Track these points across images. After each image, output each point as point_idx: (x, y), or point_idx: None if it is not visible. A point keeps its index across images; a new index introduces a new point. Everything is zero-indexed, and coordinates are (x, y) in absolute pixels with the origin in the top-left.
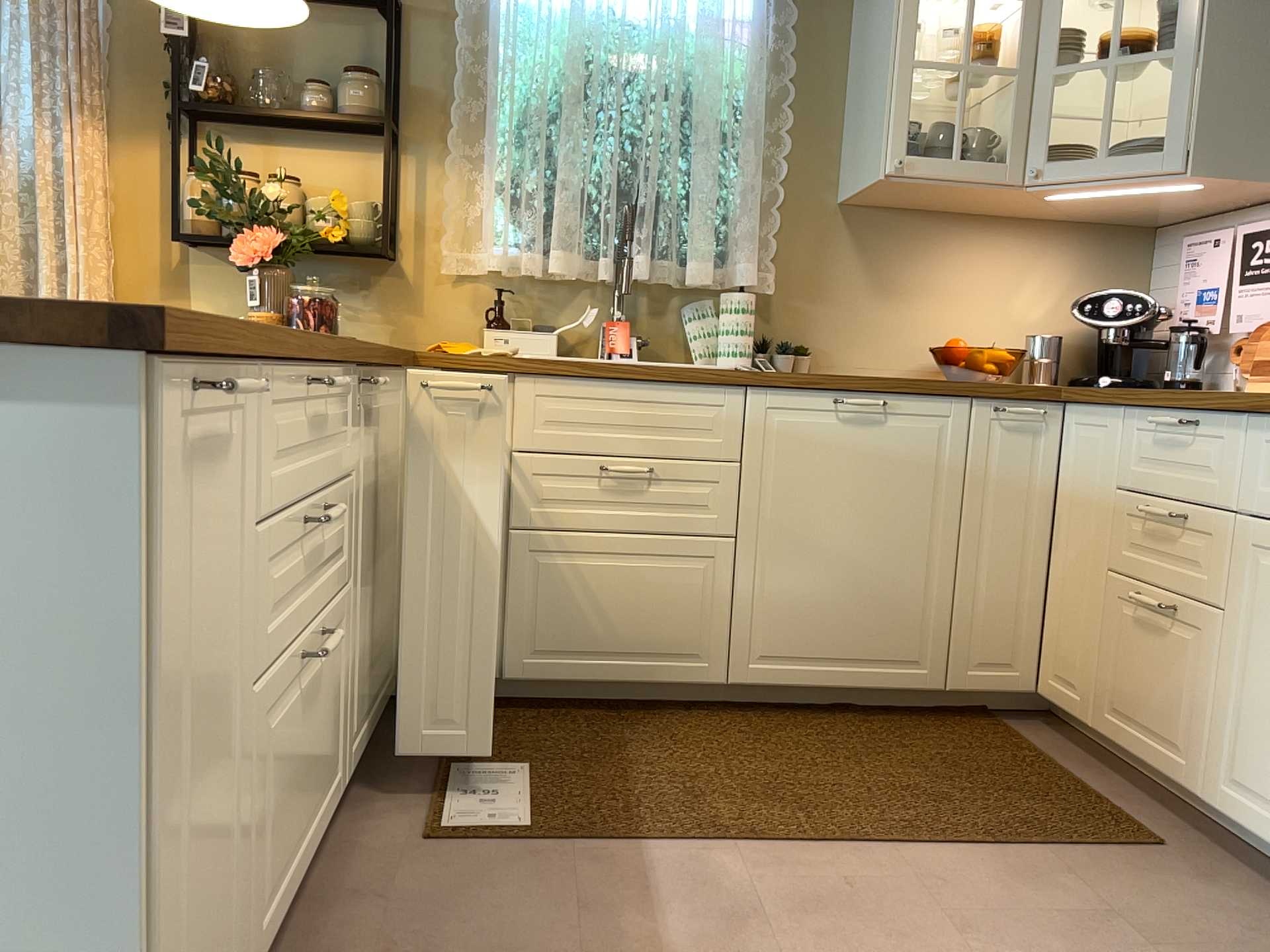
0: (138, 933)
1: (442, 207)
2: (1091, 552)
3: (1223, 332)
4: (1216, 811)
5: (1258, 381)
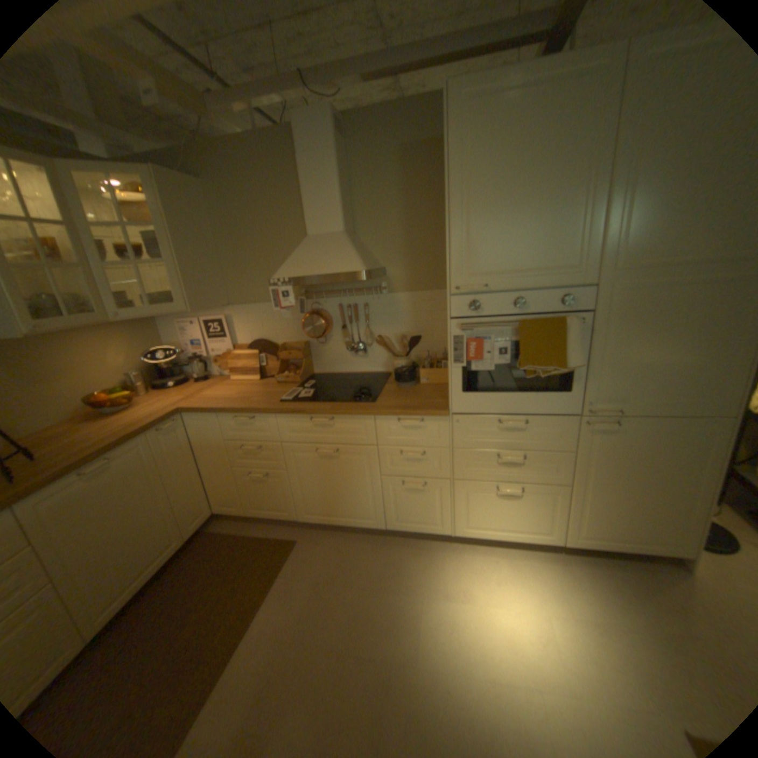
0: None
1: None
2: (219, 463)
3: (204, 353)
4: (303, 522)
5: (233, 375)
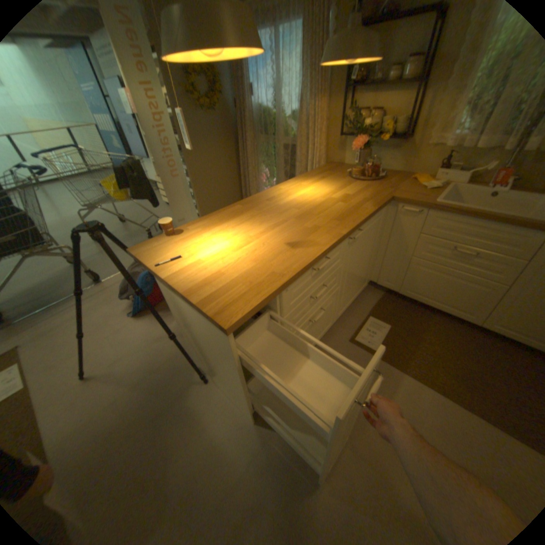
0: (249, 393)
1: (437, 112)
2: None
3: None
4: None
5: None
